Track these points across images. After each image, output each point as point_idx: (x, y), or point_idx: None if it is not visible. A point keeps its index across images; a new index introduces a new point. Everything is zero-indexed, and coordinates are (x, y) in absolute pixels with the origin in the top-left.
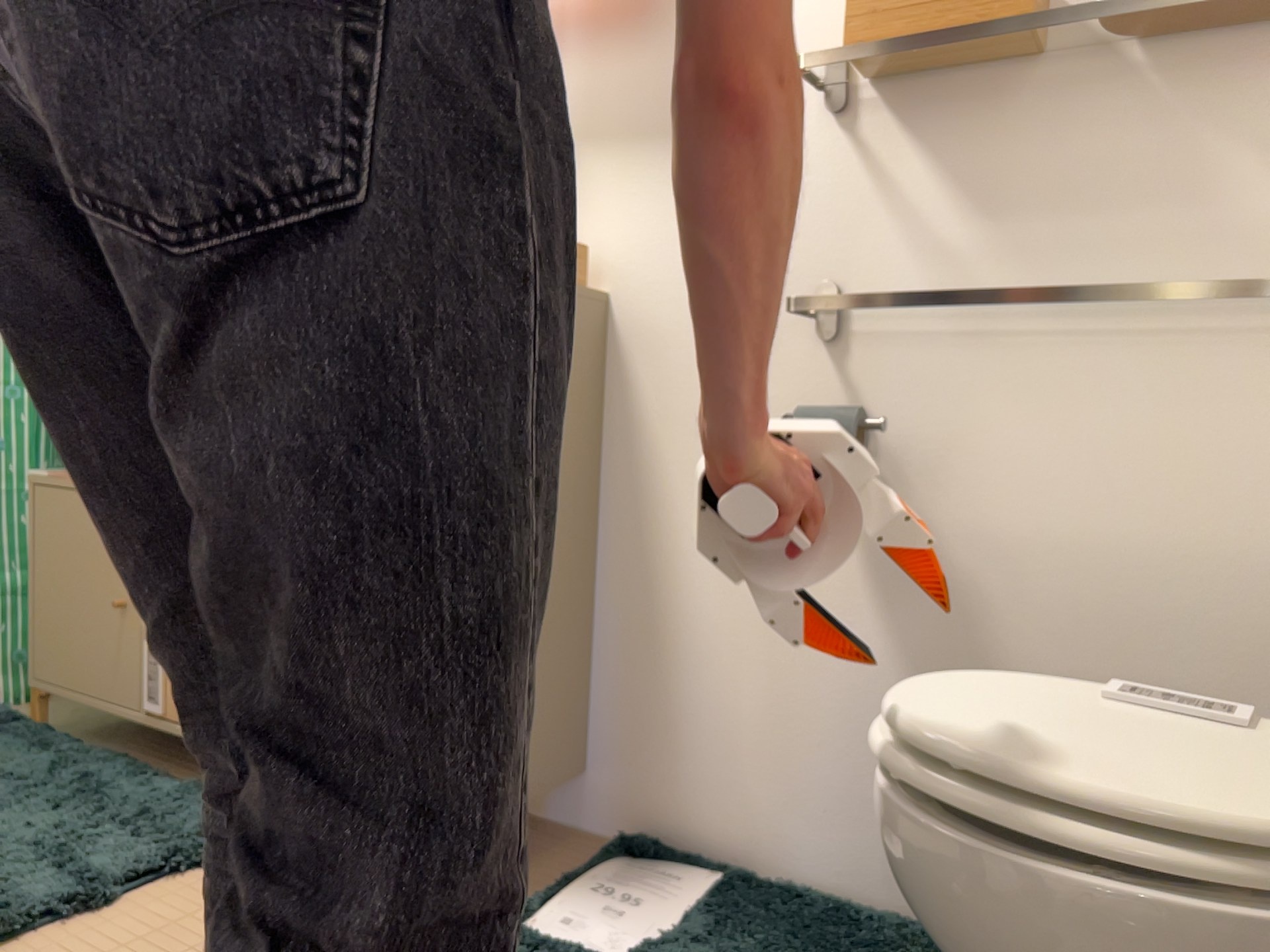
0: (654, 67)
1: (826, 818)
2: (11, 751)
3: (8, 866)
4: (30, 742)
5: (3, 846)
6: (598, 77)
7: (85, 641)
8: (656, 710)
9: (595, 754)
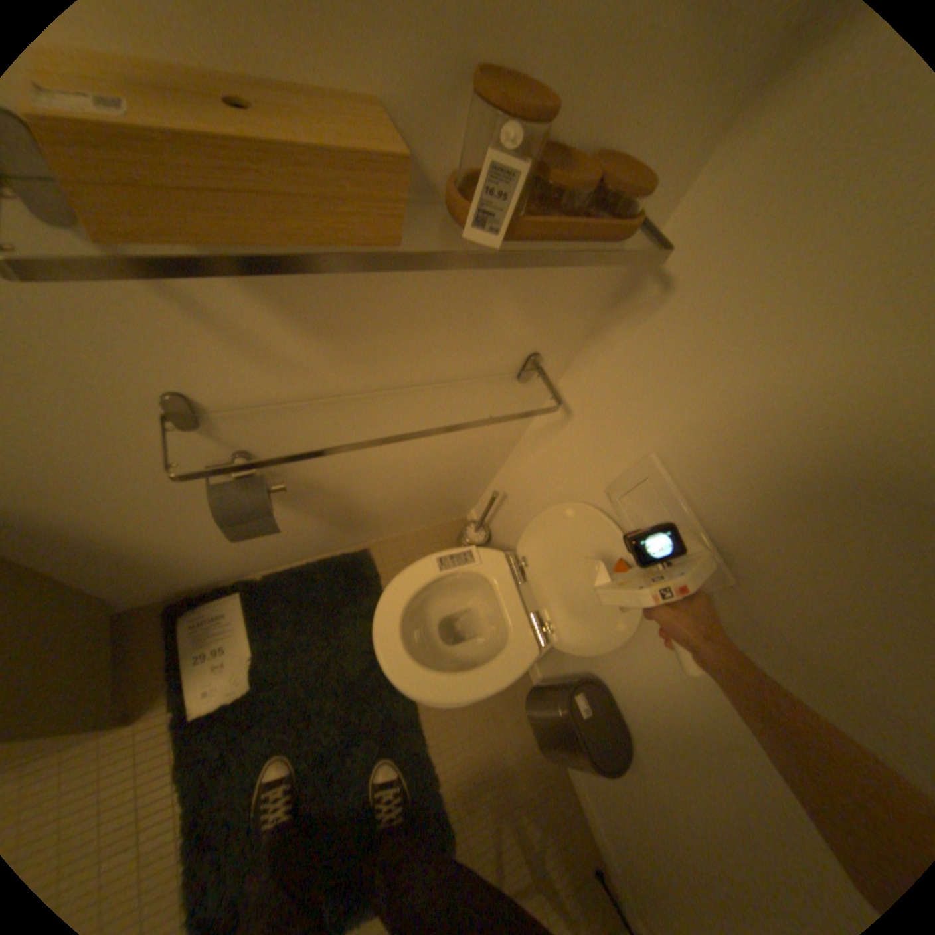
0: None
1: (277, 554)
2: None
3: None
4: None
5: None
6: None
7: None
8: (147, 574)
9: (111, 597)
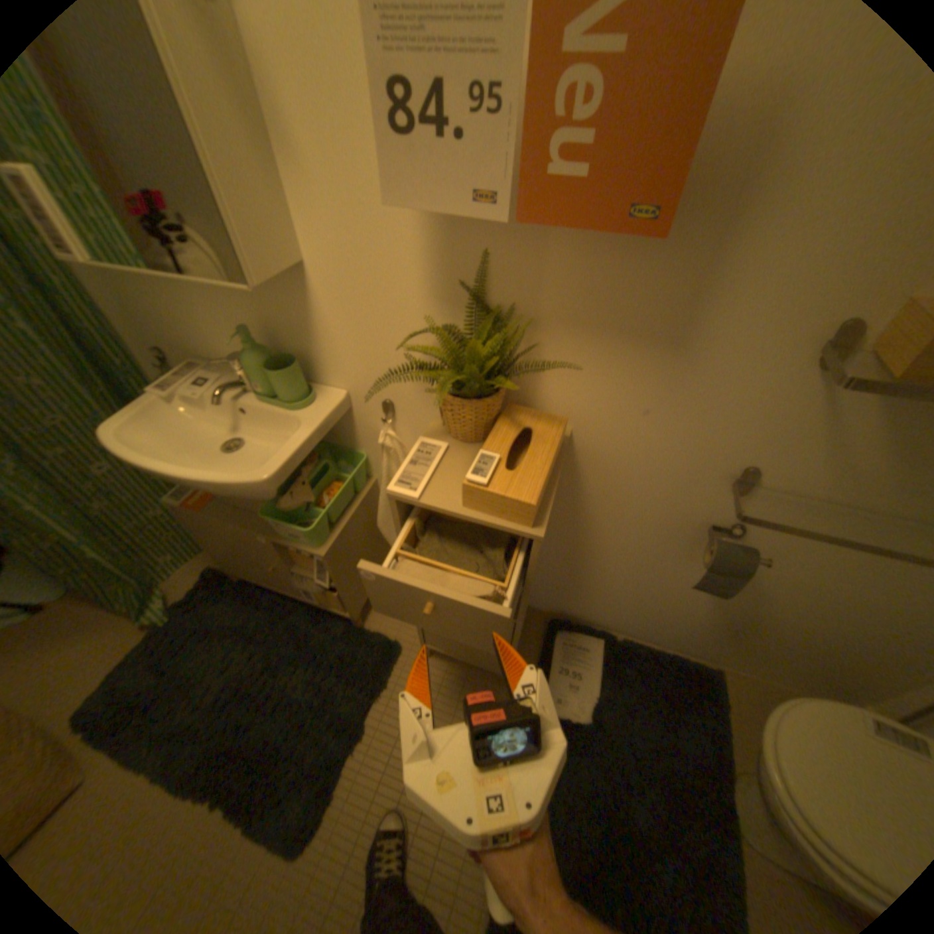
0: (653, 273)
1: (653, 627)
2: (241, 616)
3: (309, 731)
4: (245, 604)
5: (297, 714)
6: (588, 266)
7: (253, 572)
8: (573, 587)
9: (537, 591)
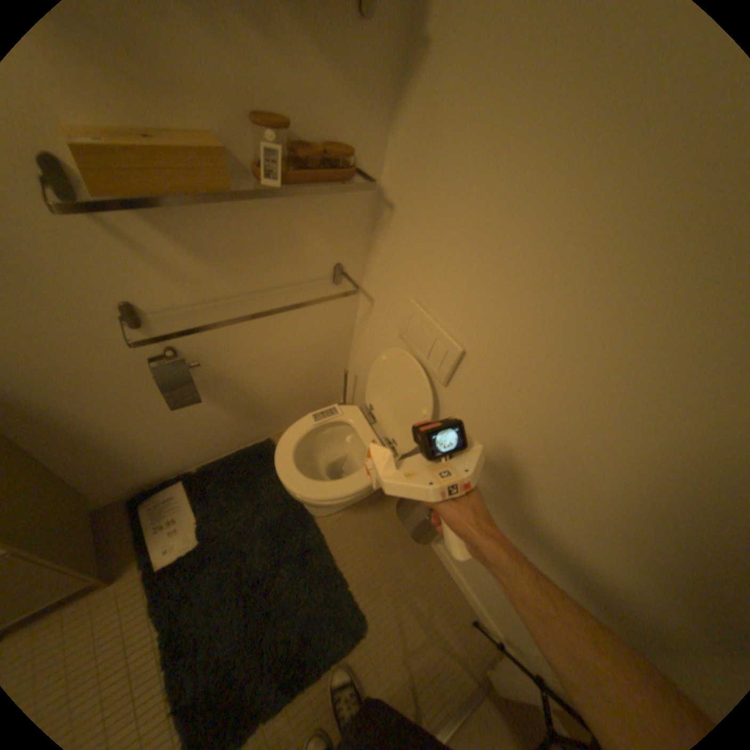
0: None
1: (205, 447)
2: None
3: None
4: None
5: None
6: None
7: None
8: (114, 467)
9: (88, 492)
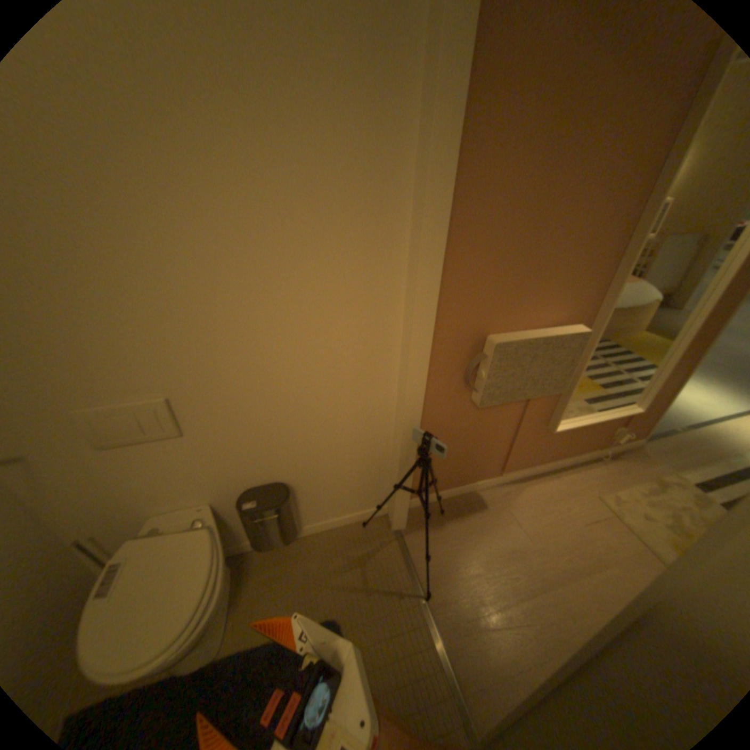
0: None
1: None
2: None
3: None
4: None
5: None
6: None
7: None
8: None
9: None
